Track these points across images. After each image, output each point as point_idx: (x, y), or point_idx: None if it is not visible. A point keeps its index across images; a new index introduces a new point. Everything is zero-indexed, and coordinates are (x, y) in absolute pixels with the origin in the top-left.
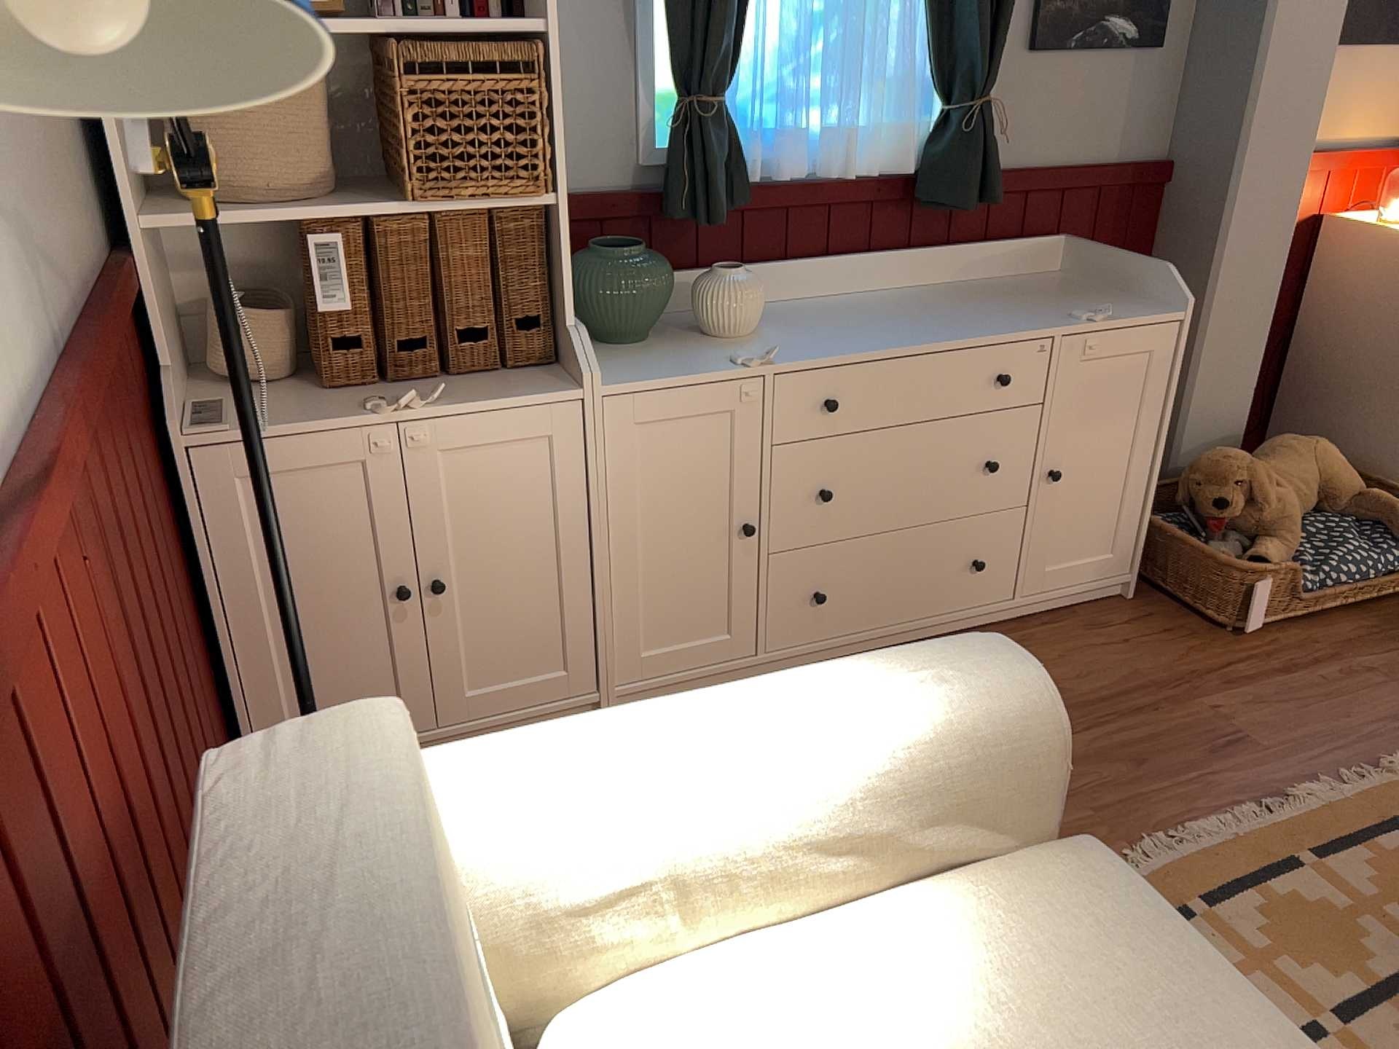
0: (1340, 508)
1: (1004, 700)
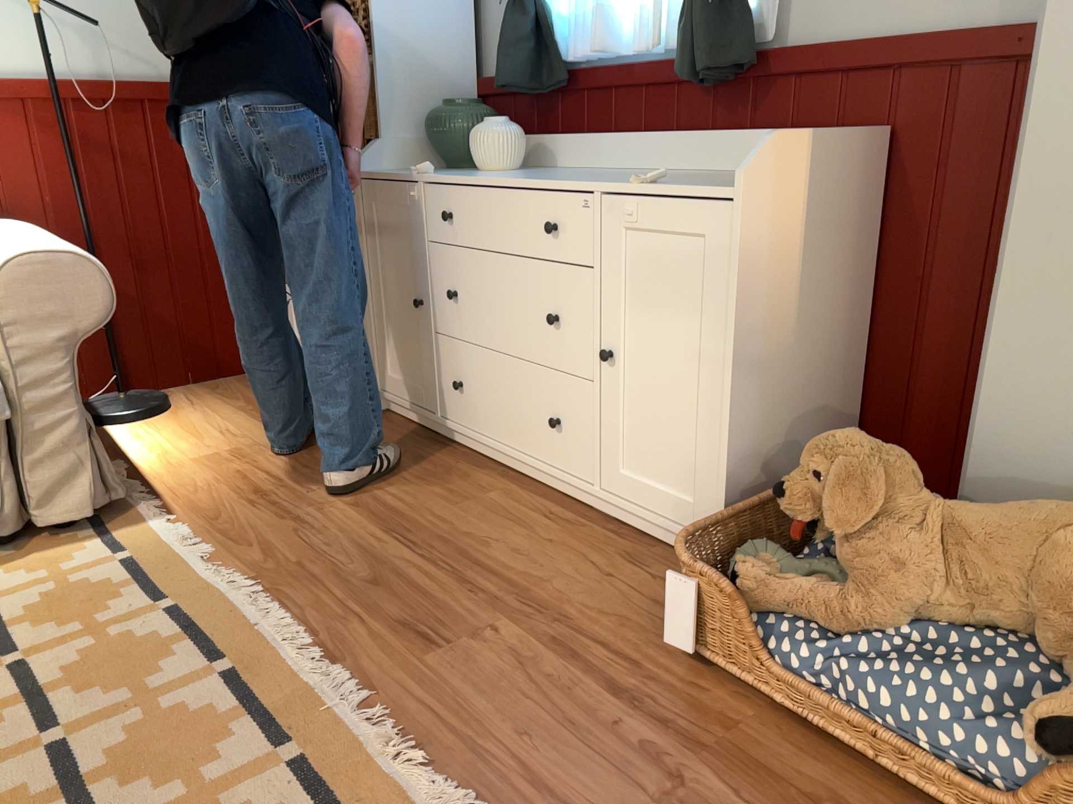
0: (1064, 652)
1: (7, 256)
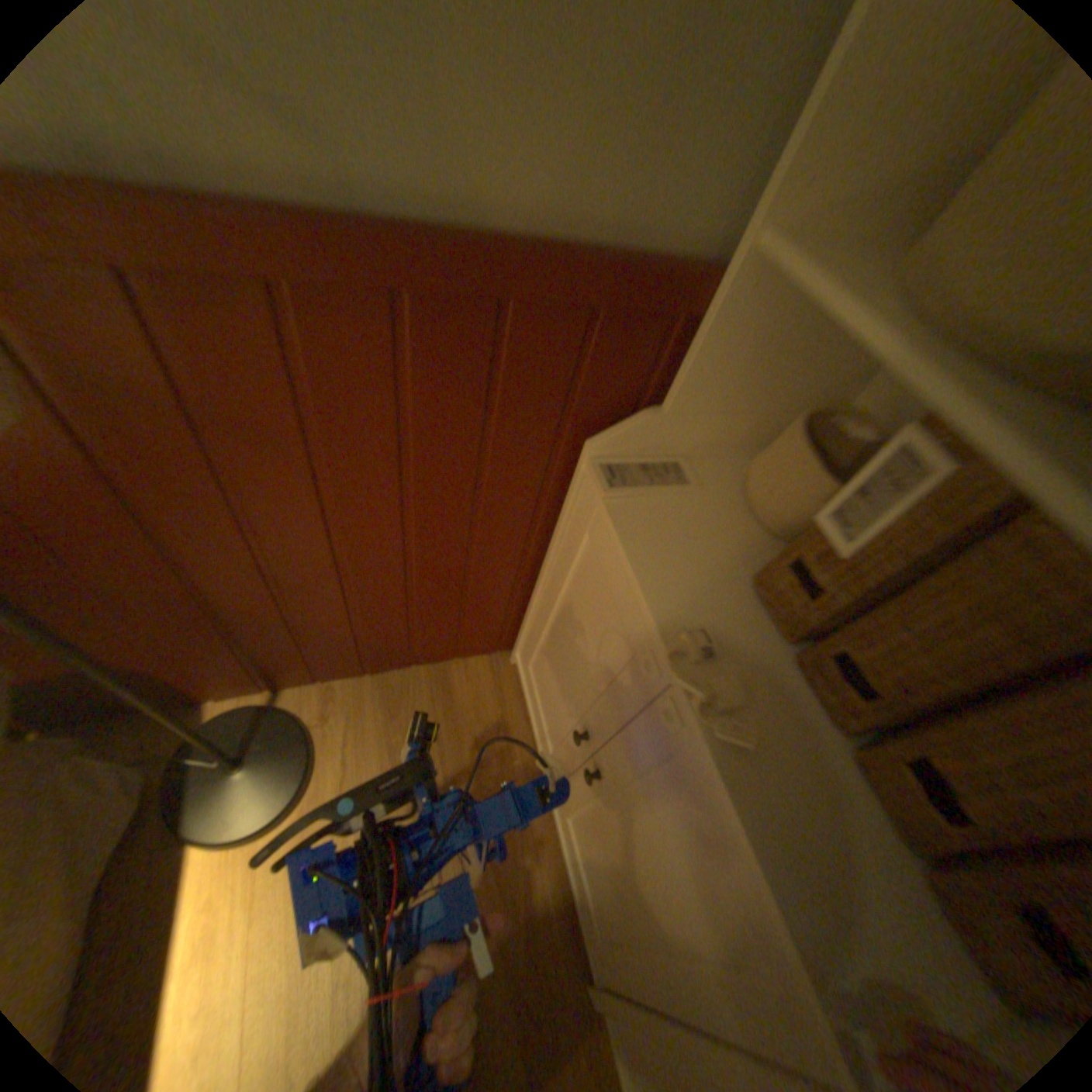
0: None
1: None
